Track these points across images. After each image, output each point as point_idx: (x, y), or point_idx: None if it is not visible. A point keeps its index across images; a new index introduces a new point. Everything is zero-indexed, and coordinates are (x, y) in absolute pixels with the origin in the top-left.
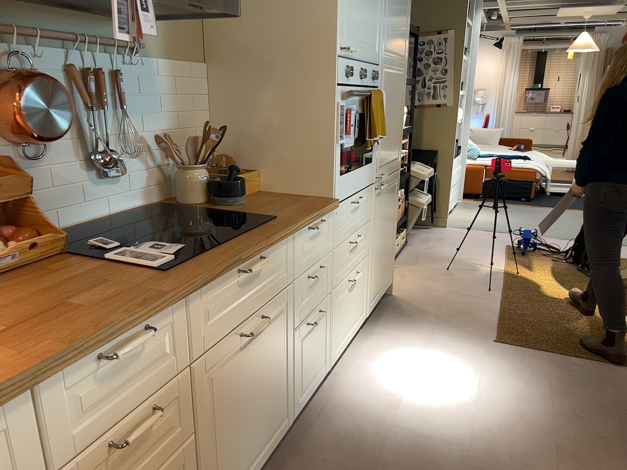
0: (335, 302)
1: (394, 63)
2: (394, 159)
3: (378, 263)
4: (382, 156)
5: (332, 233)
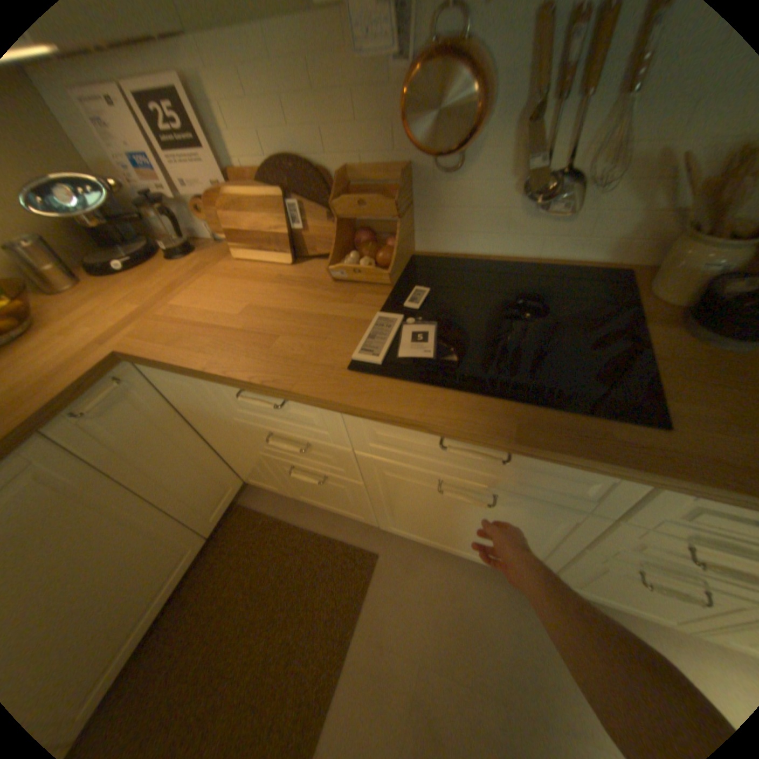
0: None
1: None
2: None
3: None
4: None
5: None
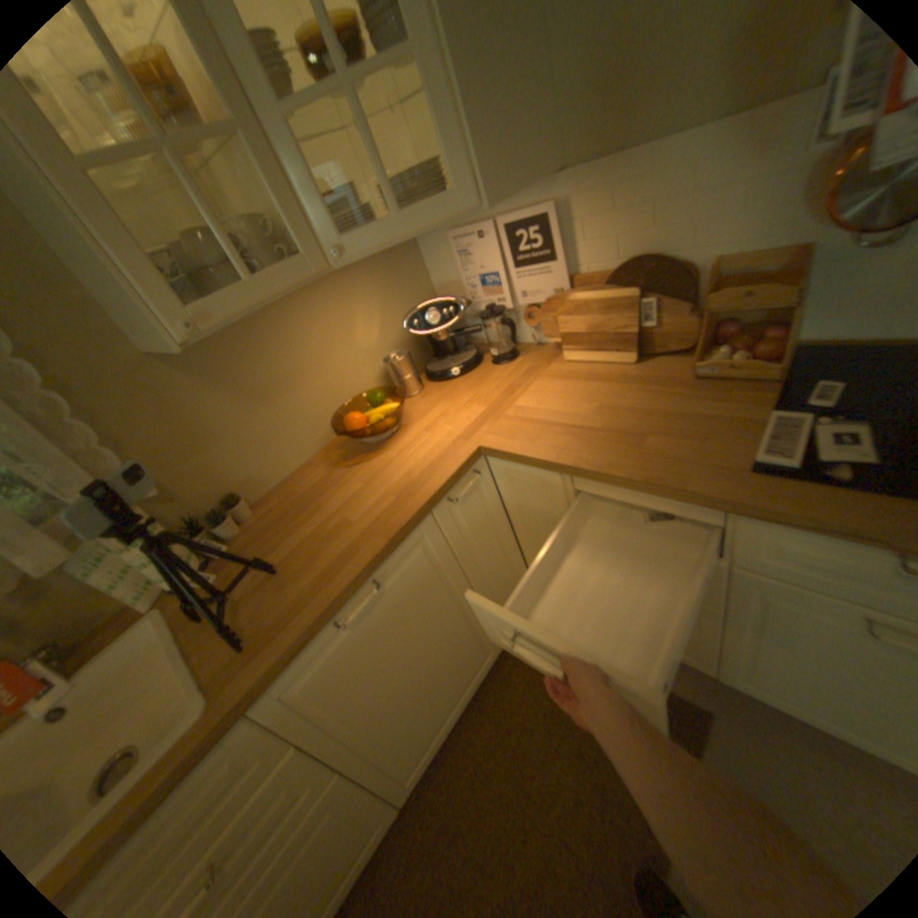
0: None
1: None
2: None
3: None
4: None
5: None
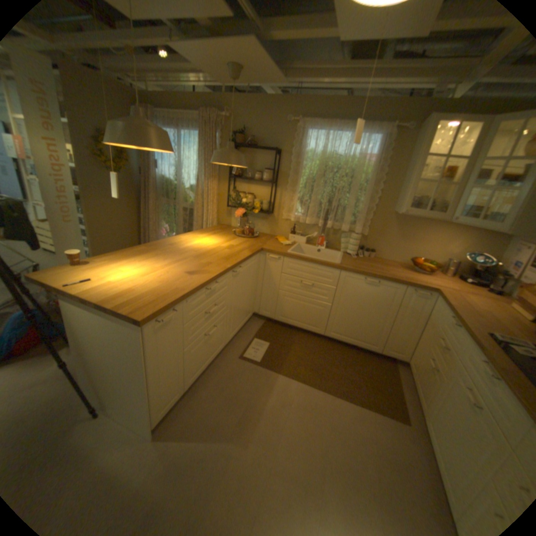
0: None
1: None
2: None
3: None
4: None
5: None
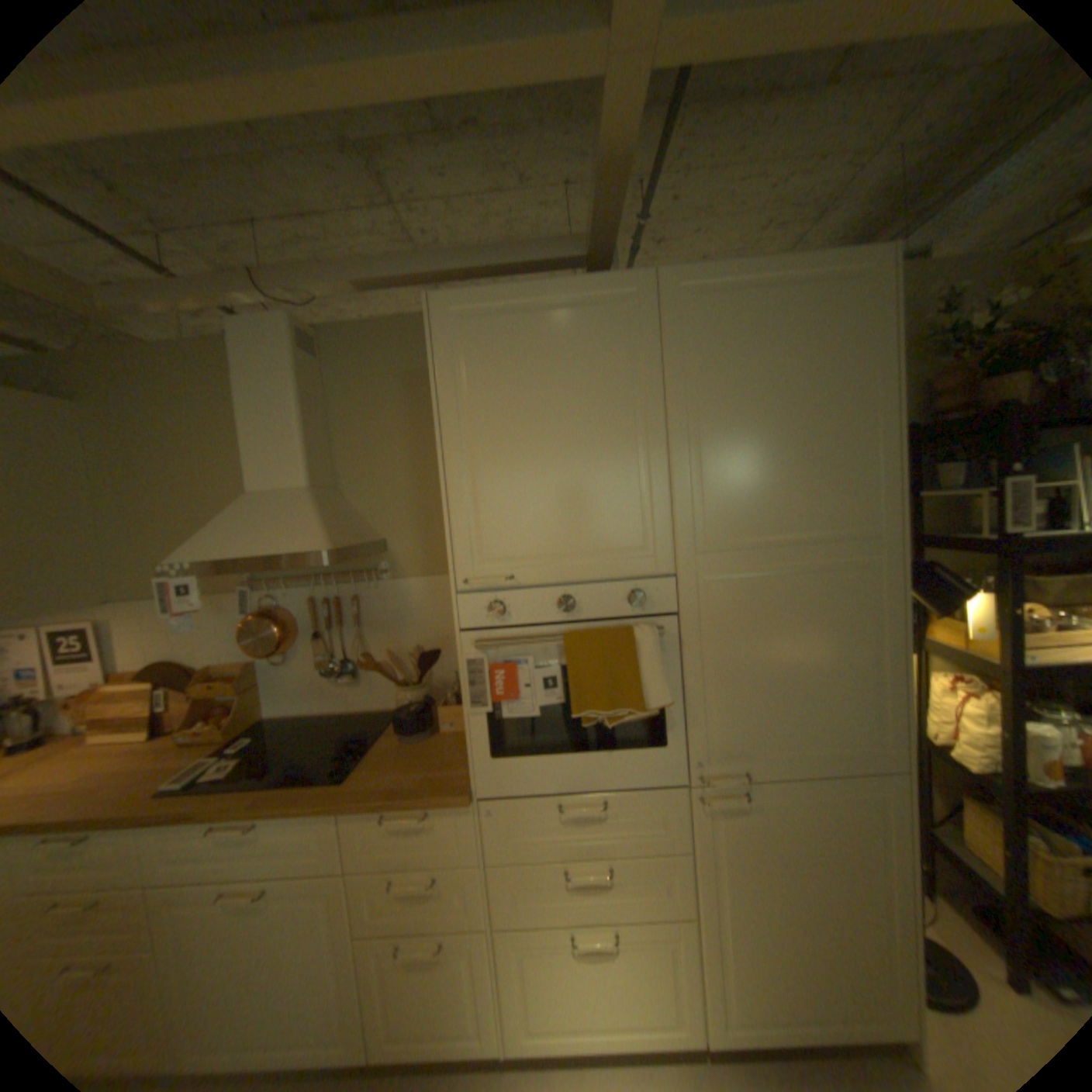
0: (510, 955)
1: (779, 554)
2: (846, 750)
3: (763, 959)
4: (732, 740)
5: (475, 842)
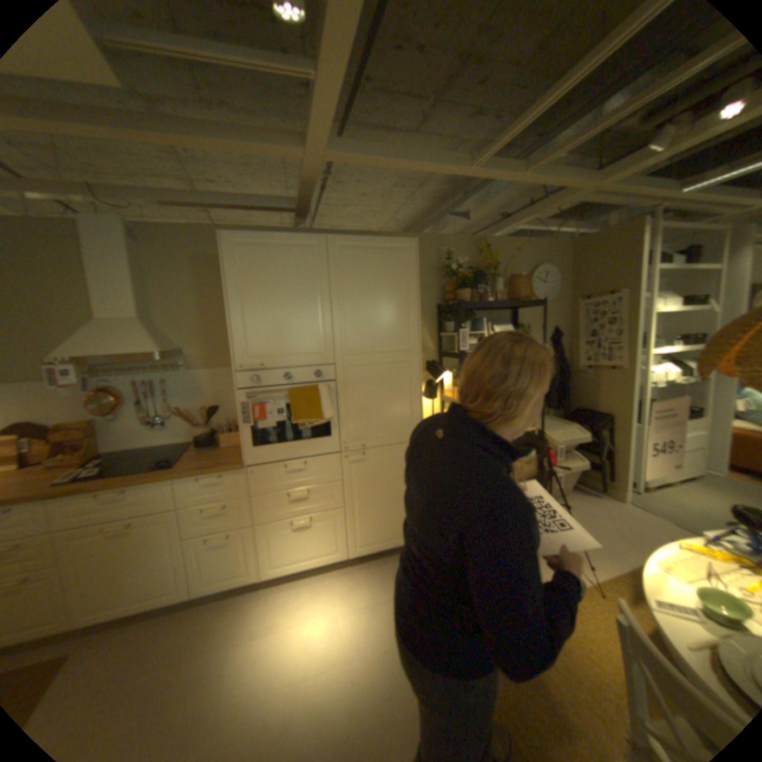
0: (260, 536)
1: (373, 357)
2: (398, 433)
3: (368, 519)
4: (356, 432)
5: (243, 487)
